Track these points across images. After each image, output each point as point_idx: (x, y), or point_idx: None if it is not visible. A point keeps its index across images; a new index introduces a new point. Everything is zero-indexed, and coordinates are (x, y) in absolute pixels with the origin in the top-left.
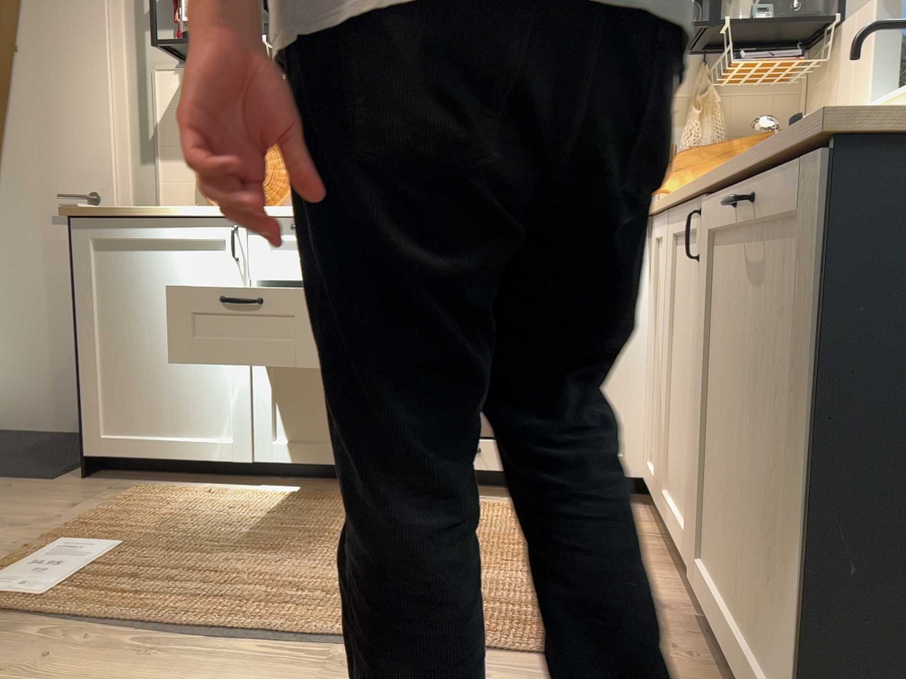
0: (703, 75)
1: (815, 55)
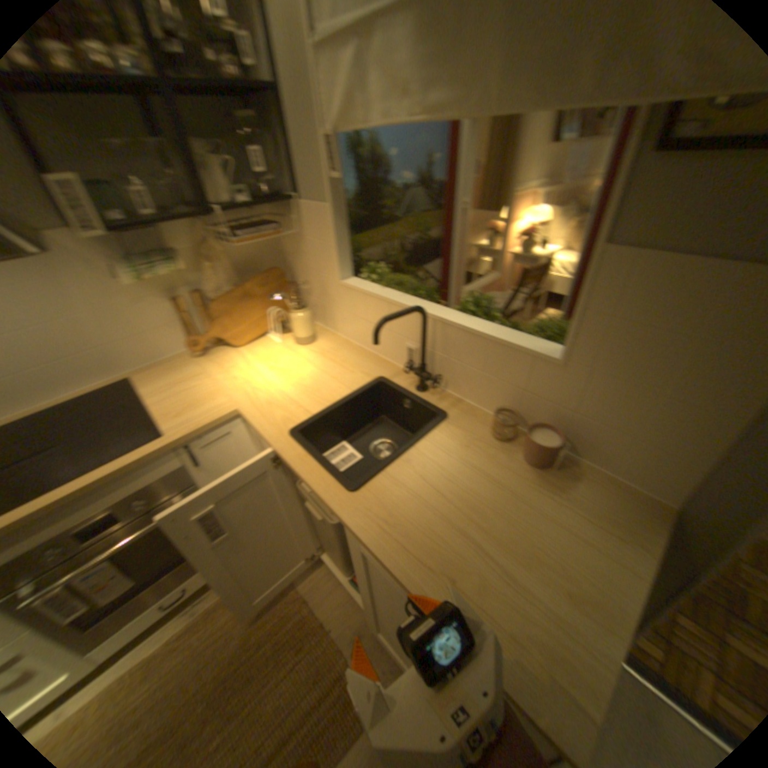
0: (197, 229)
1: (274, 205)
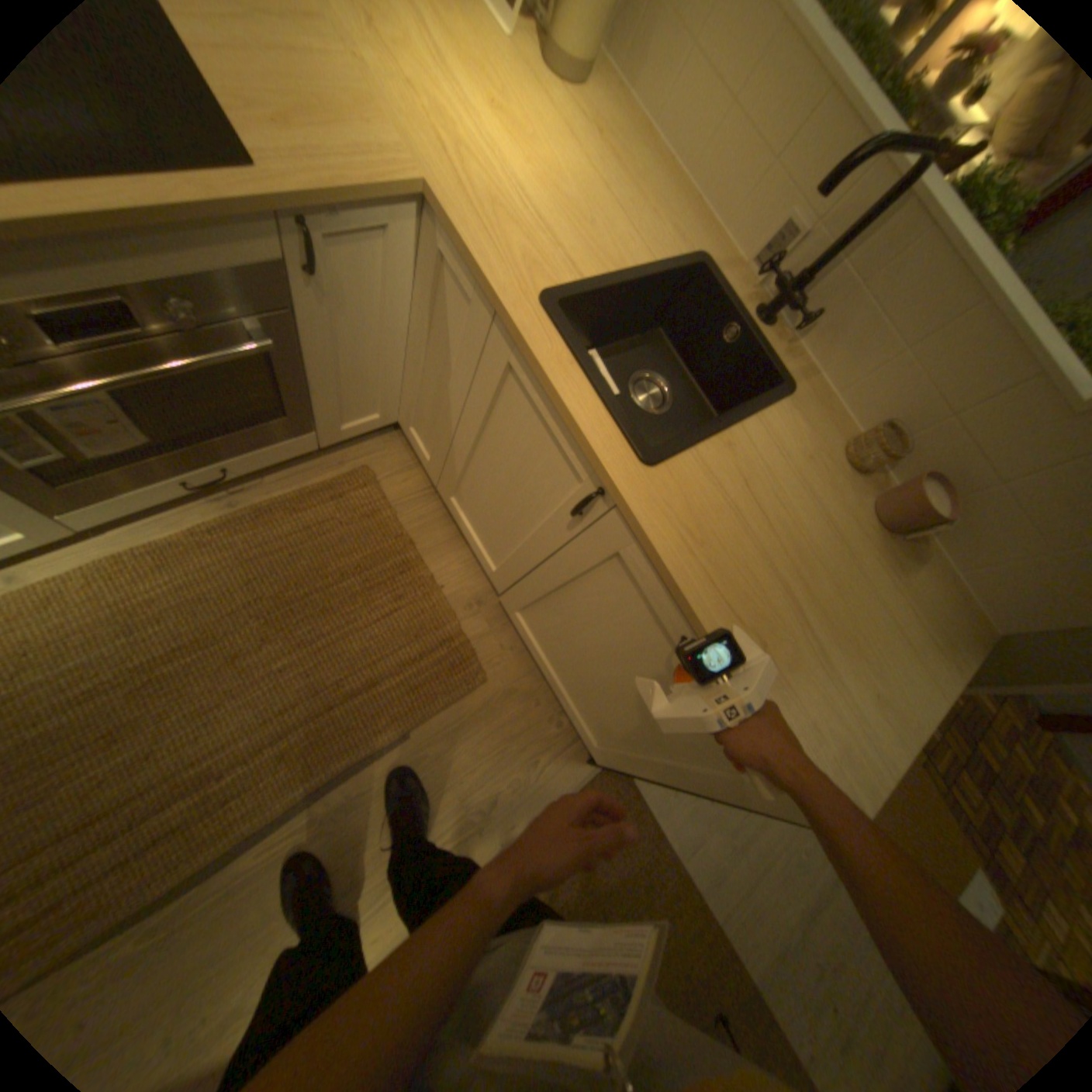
0: None
1: None
